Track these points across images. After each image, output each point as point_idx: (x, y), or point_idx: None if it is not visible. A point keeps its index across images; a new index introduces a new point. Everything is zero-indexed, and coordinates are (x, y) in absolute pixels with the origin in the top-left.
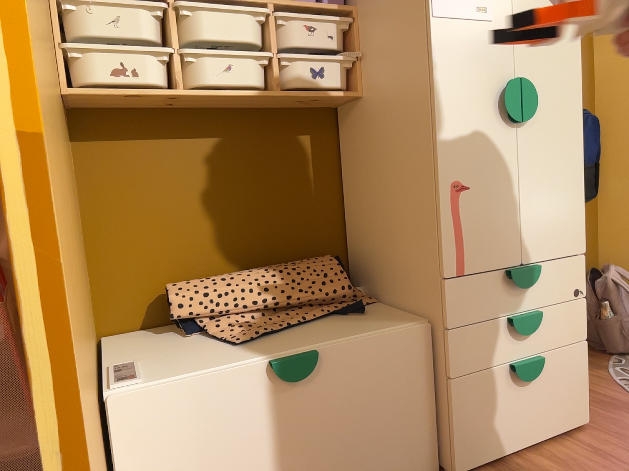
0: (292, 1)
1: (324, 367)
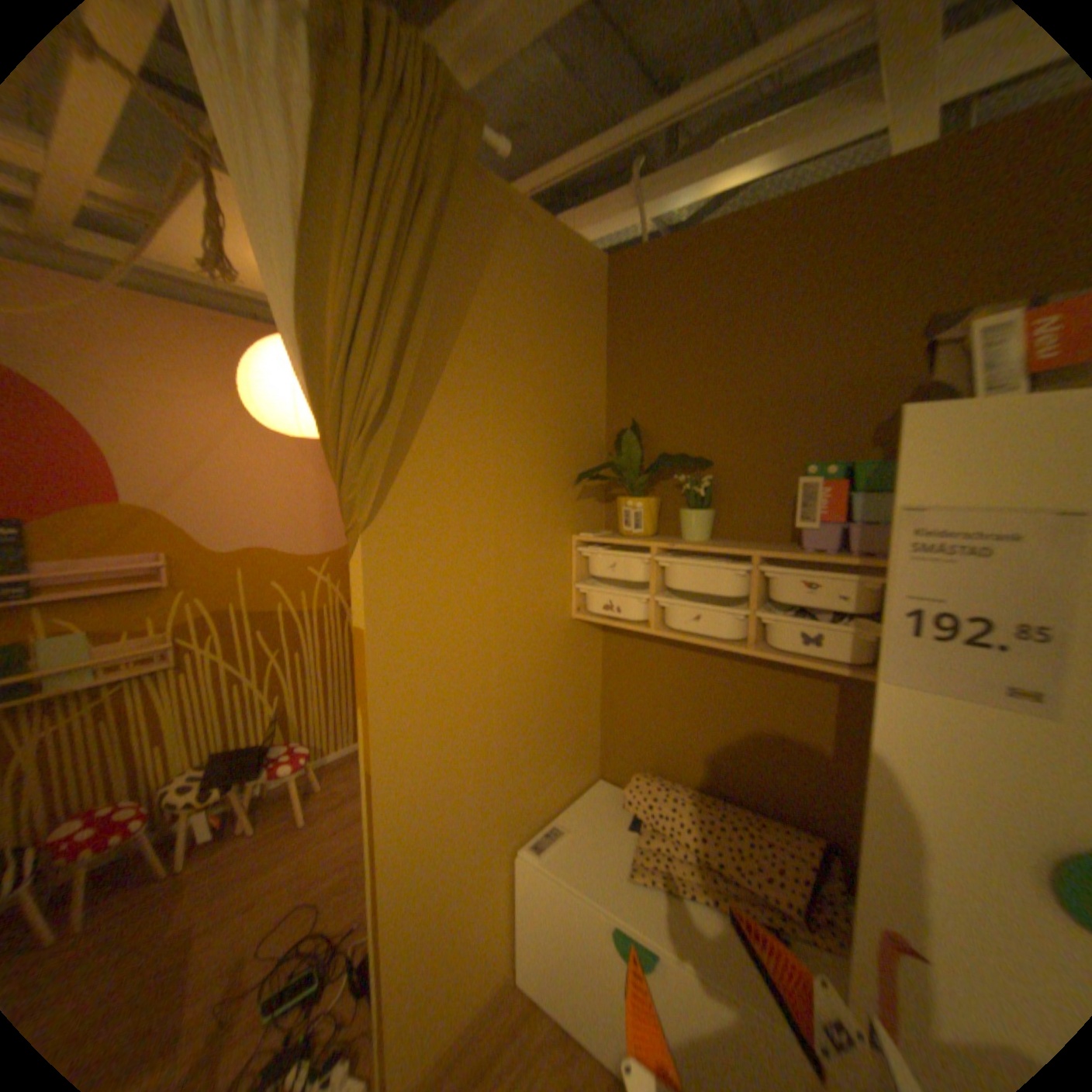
0: (788, 552)
1: (667, 977)
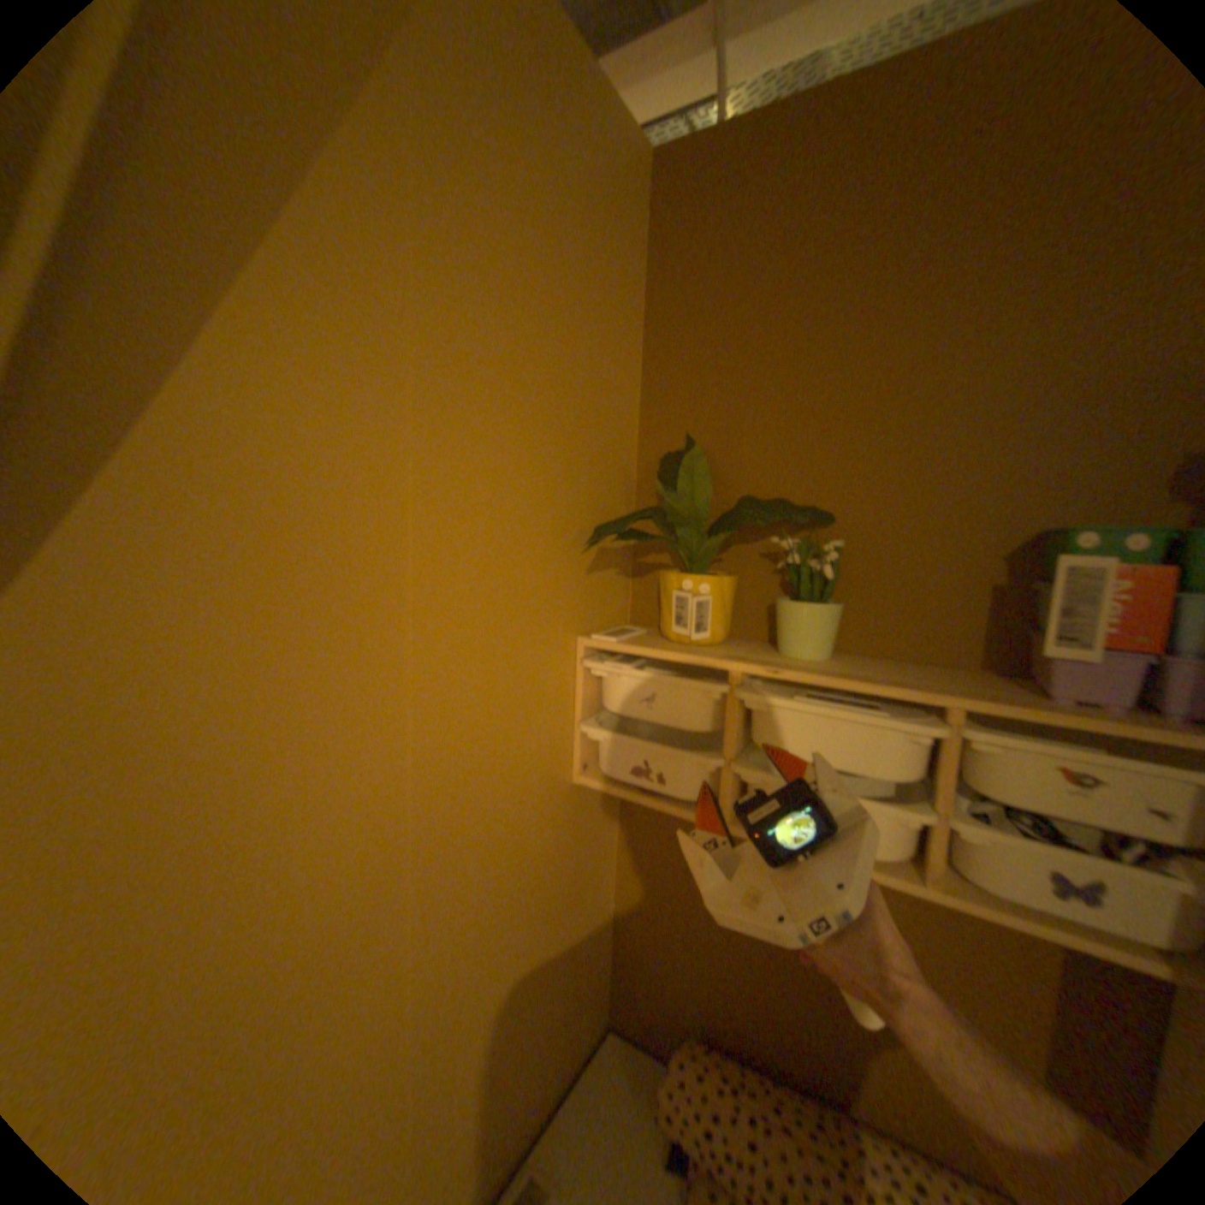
0: (1034, 707)
1: None
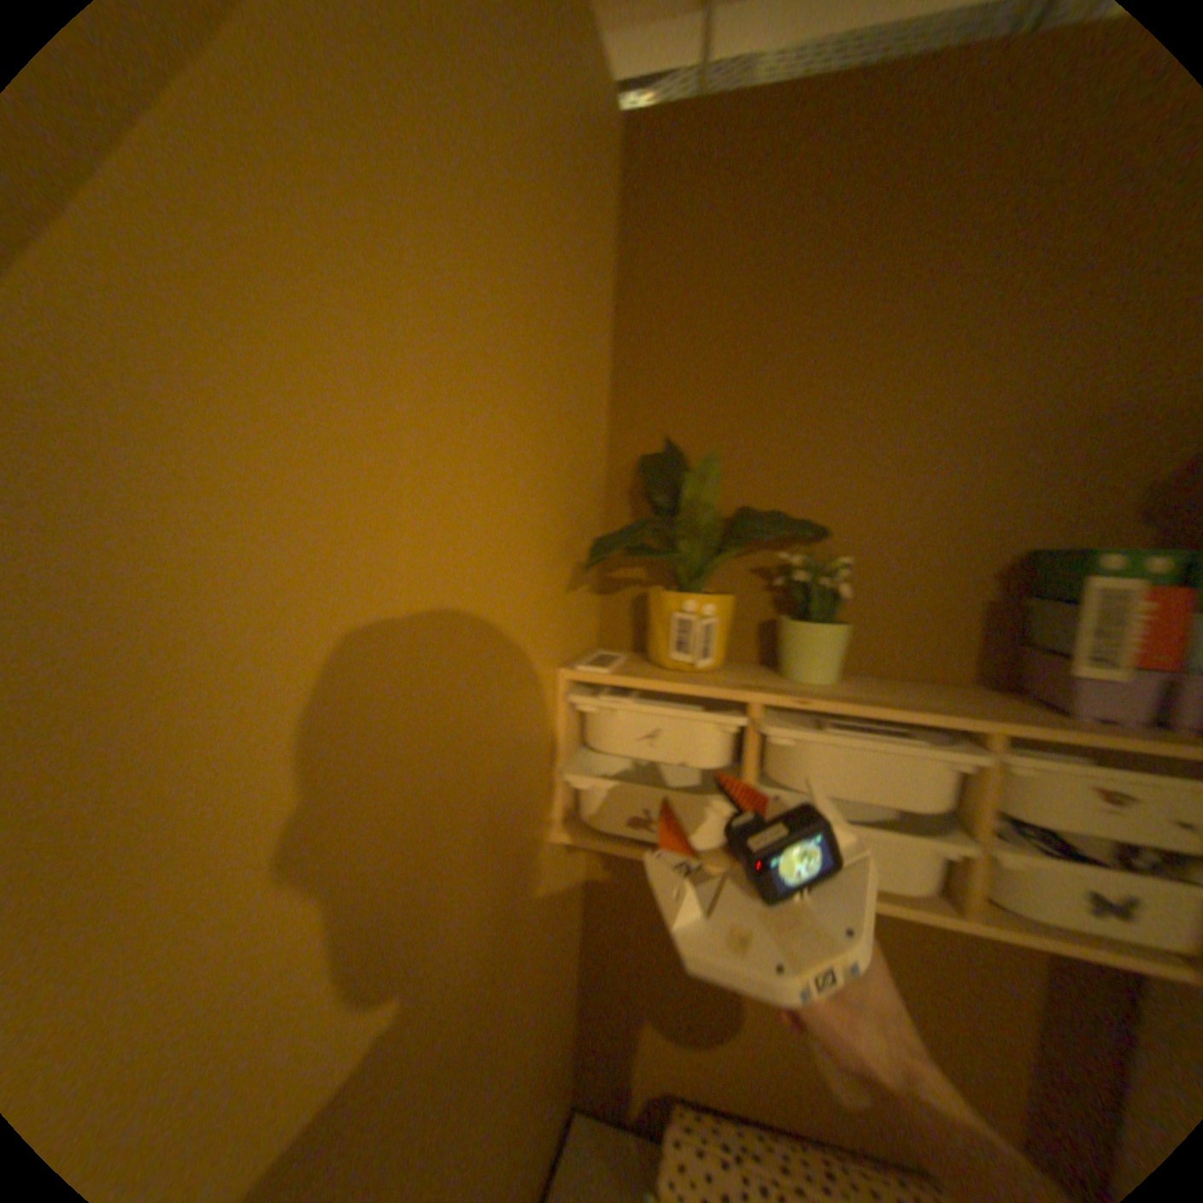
0: (1075, 729)
1: None
